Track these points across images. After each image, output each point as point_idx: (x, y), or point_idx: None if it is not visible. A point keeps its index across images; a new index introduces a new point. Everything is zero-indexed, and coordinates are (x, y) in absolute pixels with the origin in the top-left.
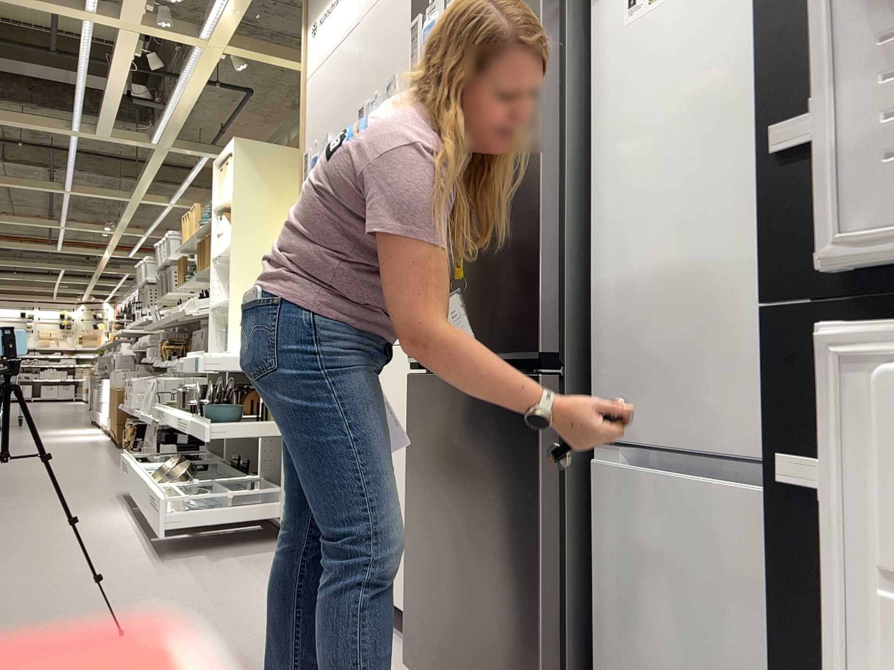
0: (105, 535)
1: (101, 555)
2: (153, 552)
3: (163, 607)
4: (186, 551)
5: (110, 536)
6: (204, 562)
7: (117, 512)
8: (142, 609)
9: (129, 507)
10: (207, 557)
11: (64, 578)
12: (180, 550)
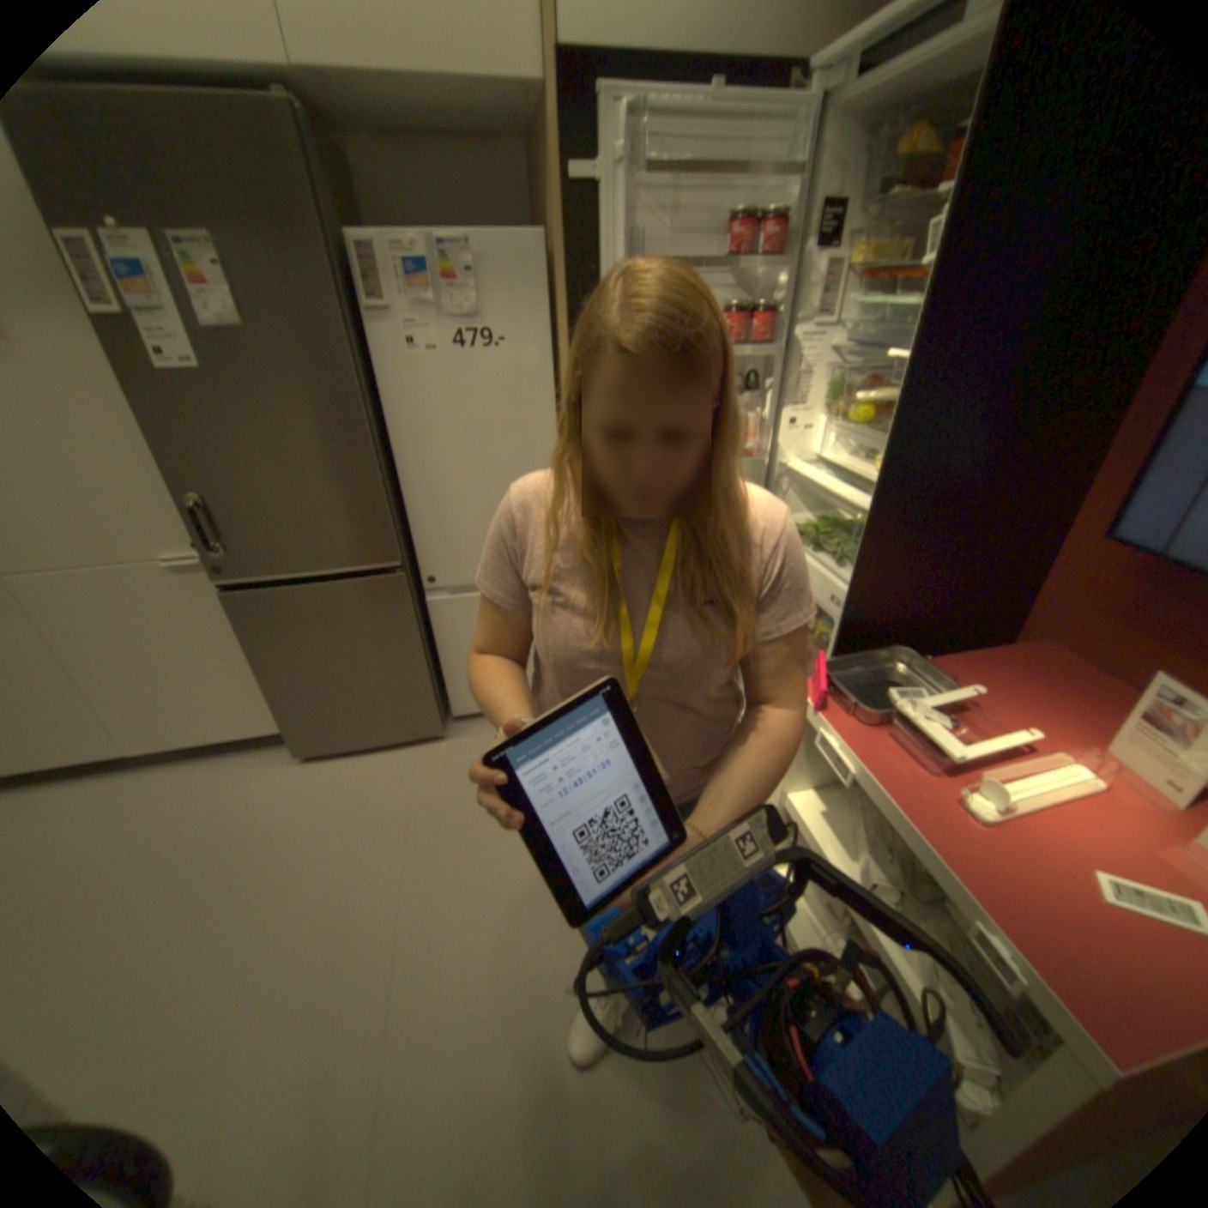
0: None
1: None
2: None
3: None
4: None
5: None
6: None
7: None
8: None
9: None
10: None
11: None
12: None
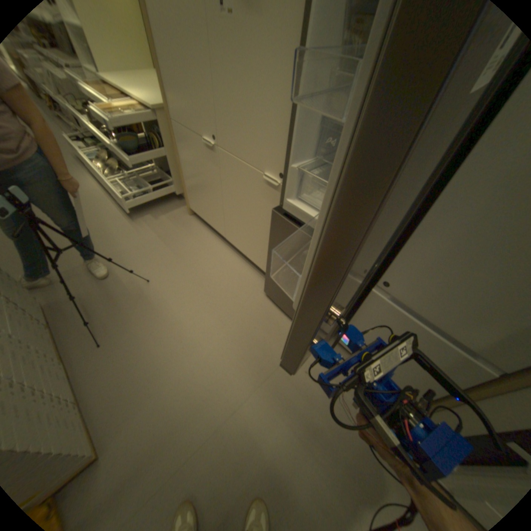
0: (91, 199)
1: (101, 218)
2: (124, 214)
3: (153, 257)
4: (139, 212)
5: (95, 200)
6: (152, 220)
7: (84, 176)
8: (144, 259)
9: (88, 172)
10: (151, 216)
11: (95, 240)
12: (135, 210)
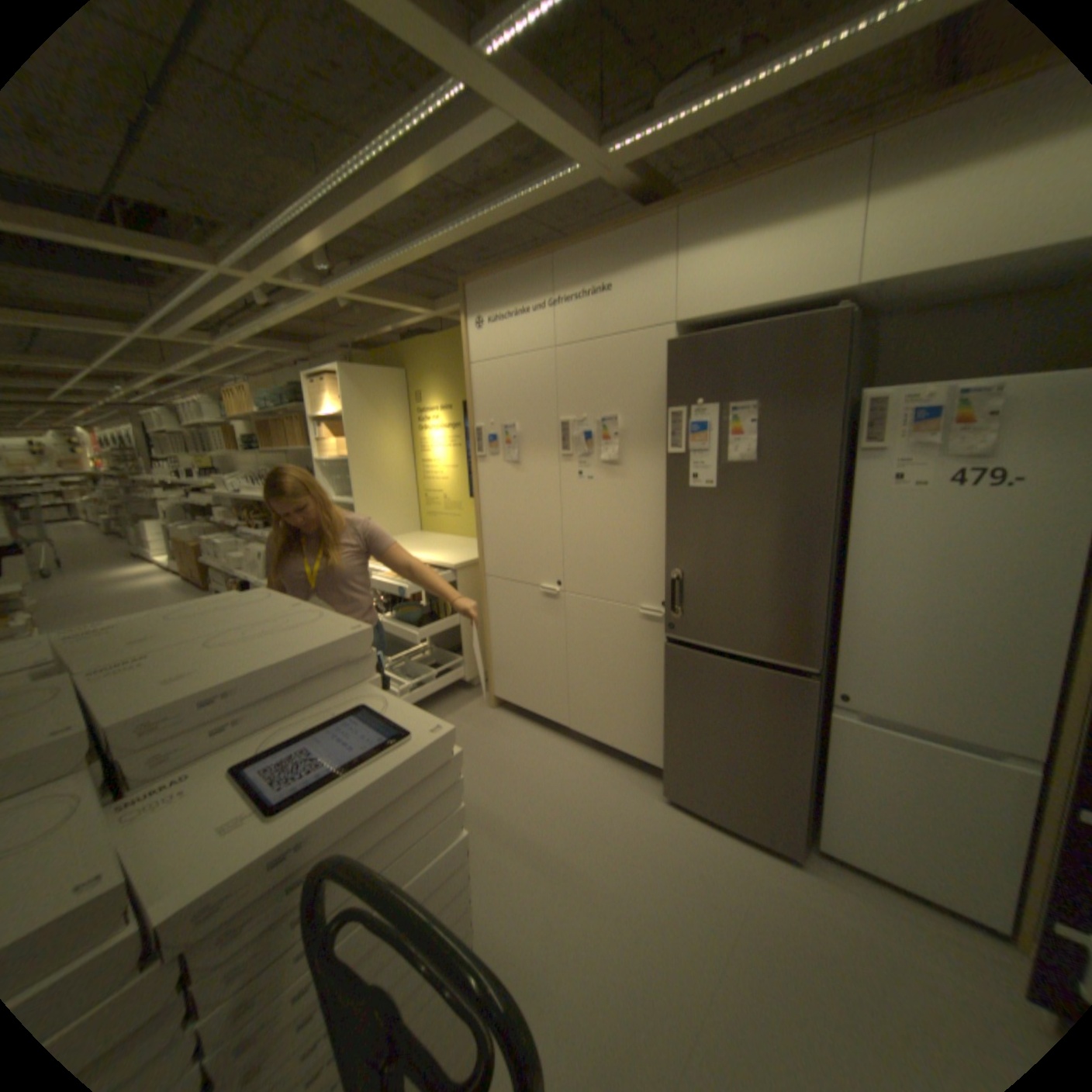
0: None
1: None
2: None
3: None
4: None
5: None
6: None
7: None
8: None
9: None
10: None
11: None
12: None
